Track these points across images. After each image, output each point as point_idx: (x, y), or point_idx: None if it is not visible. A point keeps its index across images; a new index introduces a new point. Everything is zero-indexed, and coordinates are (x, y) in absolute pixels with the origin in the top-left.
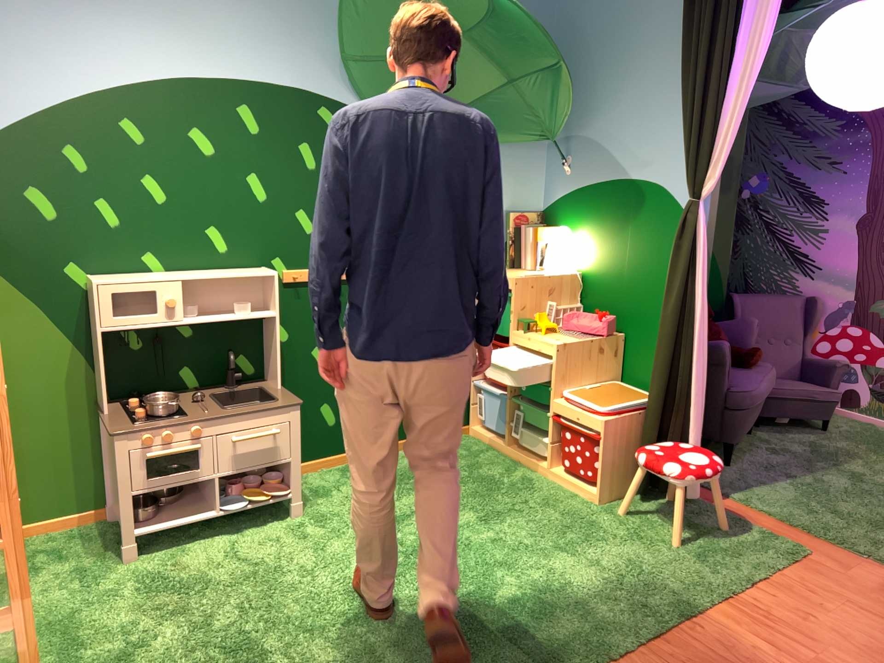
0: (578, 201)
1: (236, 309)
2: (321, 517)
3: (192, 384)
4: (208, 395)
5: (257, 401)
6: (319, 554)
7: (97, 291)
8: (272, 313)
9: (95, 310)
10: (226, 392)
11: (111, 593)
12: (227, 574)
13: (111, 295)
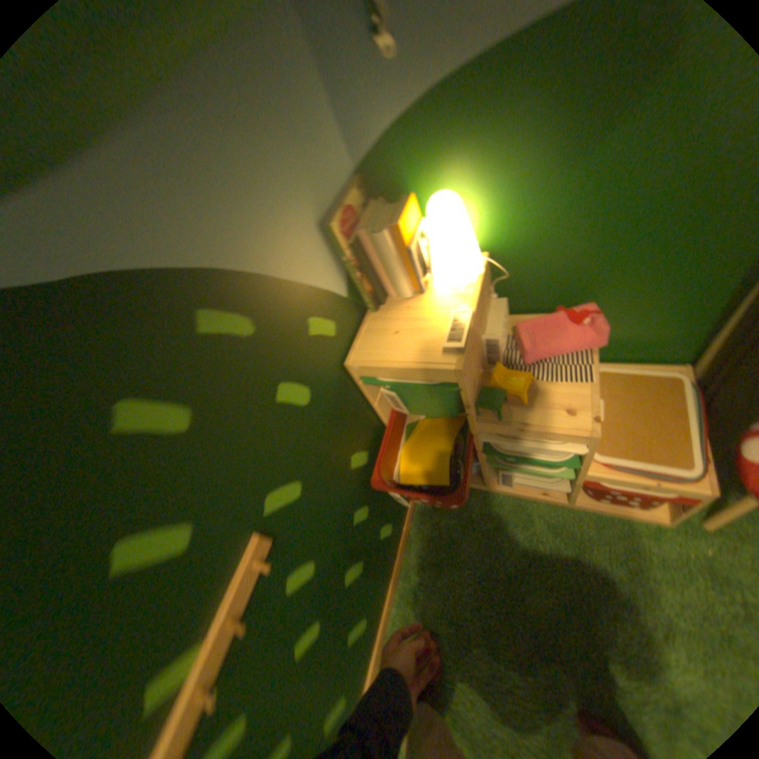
0: (443, 119)
1: None
2: None
3: None
4: None
5: None
6: None
7: None
8: None
9: None
10: None
11: None
12: None
13: None
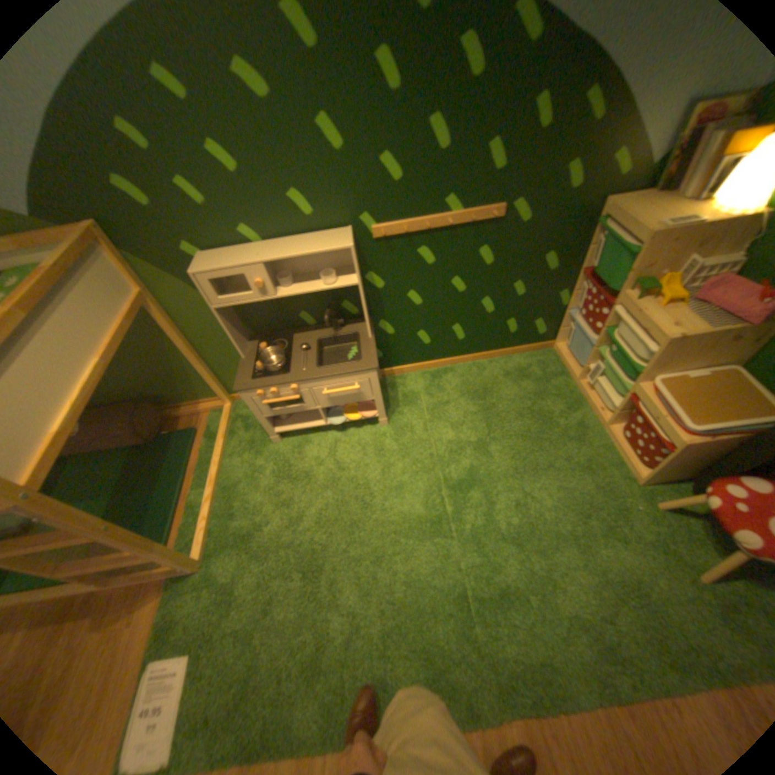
0: None
1: (330, 270)
2: (400, 429)
3: (311, 324)
4: (317, 340)
5: (357, 344)
6: (385, 472)
7: (198, 278)
8: (355, 282)
9: (202, 294)
10: (331, 337)
11: (260, 470)
12: (324, 474)
13: (208, 282)
